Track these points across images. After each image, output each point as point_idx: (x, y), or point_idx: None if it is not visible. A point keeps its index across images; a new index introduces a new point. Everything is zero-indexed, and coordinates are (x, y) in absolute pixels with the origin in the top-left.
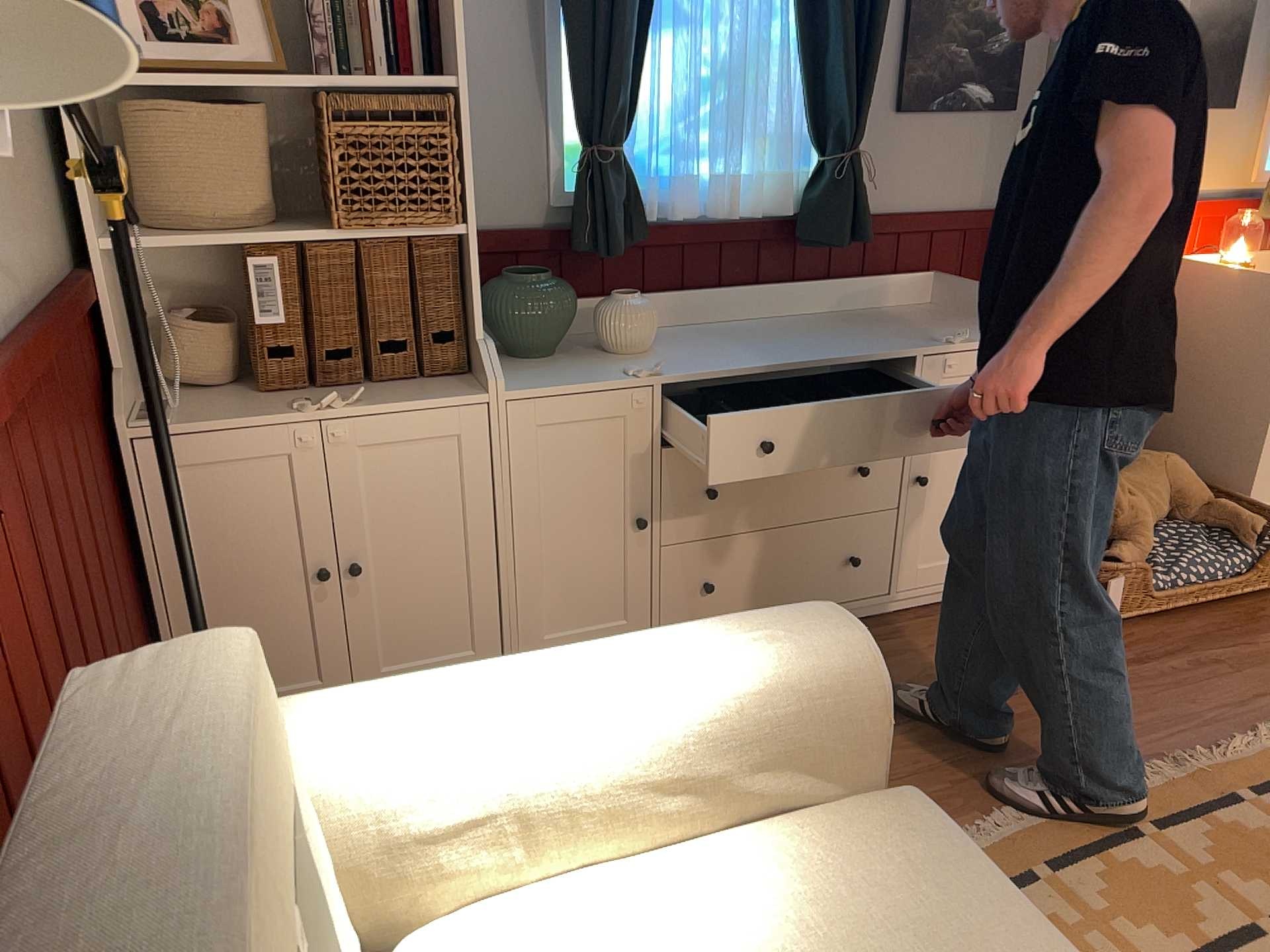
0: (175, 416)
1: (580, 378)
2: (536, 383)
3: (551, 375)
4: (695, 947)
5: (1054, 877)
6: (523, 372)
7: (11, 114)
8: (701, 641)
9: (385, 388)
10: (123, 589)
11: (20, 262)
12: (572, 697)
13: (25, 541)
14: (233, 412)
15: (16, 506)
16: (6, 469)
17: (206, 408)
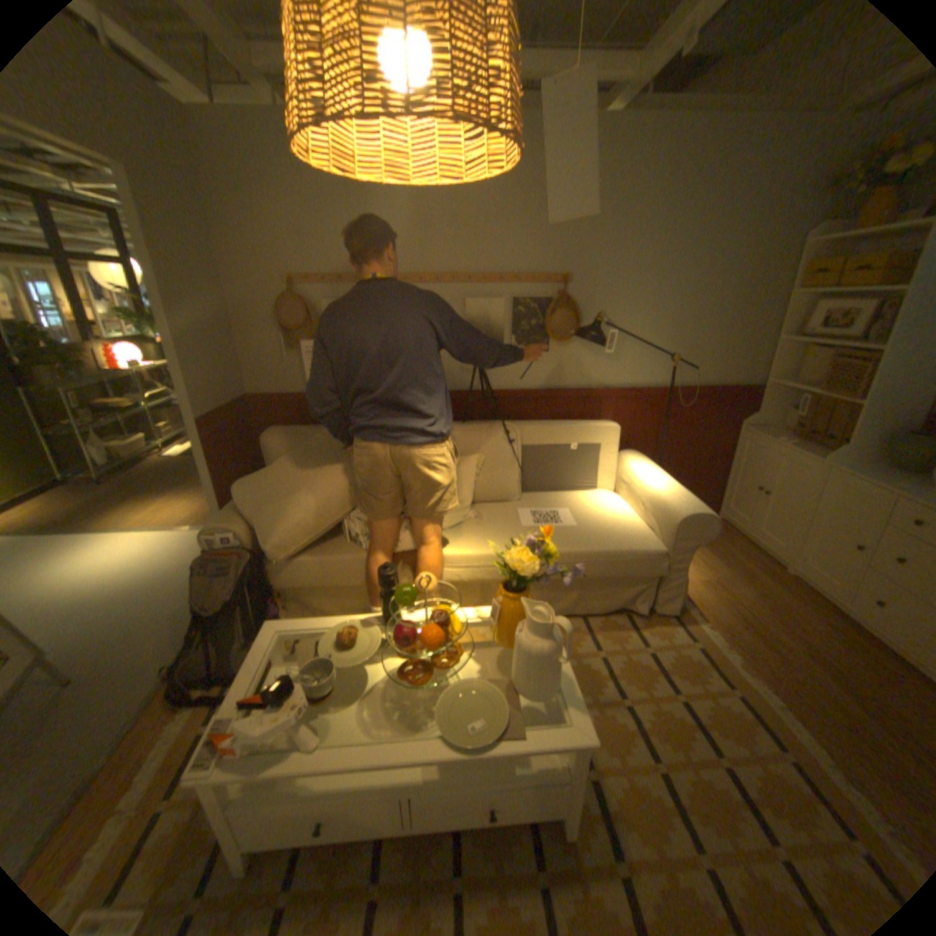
0: (759, 428)
1: (872, 476)
2: (853, 468)
3: (871, 471)
4: (609, 513)
5: (736, 698)
6: (870, 467)
7: (745, 344)
8: (680, 493)
9: (819, 448)
10: (714, 458)
11: (716, 375)
12: (651, 479)
13: (659, 419)
14: (771, 433)
15: (660, 412)
16: (661, 405)
17: (772, 431)
